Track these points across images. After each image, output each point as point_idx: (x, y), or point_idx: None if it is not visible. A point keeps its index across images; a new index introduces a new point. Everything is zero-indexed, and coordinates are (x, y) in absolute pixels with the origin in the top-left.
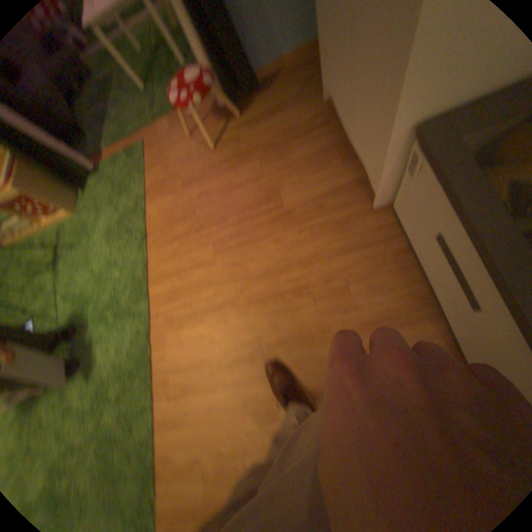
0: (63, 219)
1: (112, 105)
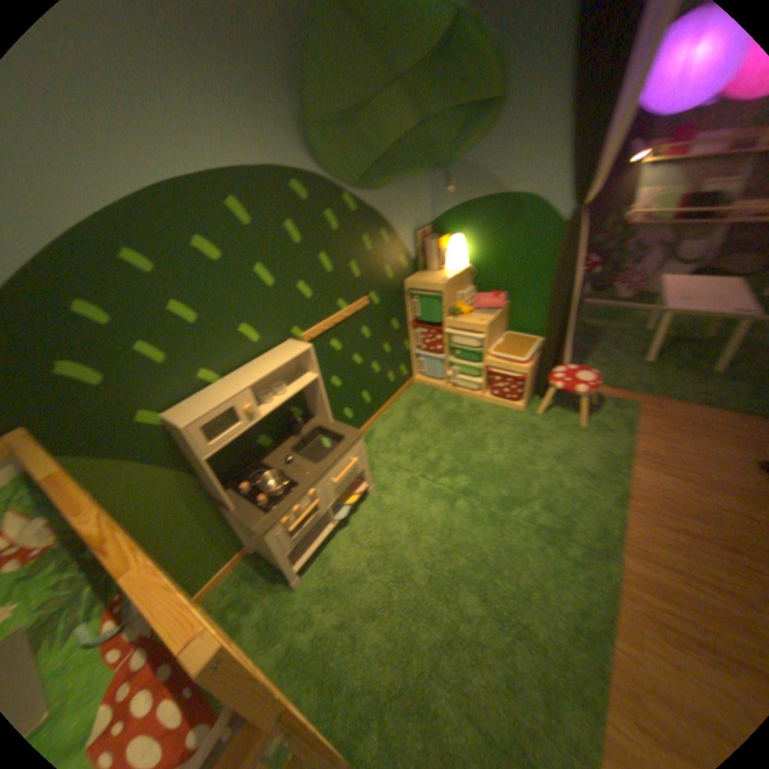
0: (509, 410)
1: (602, 356)
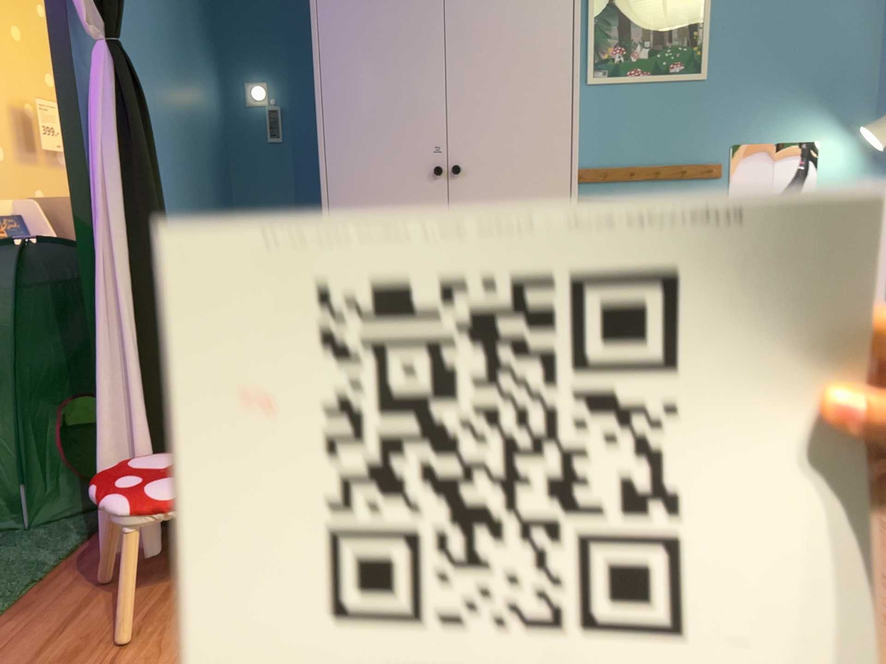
0: None
1: None
